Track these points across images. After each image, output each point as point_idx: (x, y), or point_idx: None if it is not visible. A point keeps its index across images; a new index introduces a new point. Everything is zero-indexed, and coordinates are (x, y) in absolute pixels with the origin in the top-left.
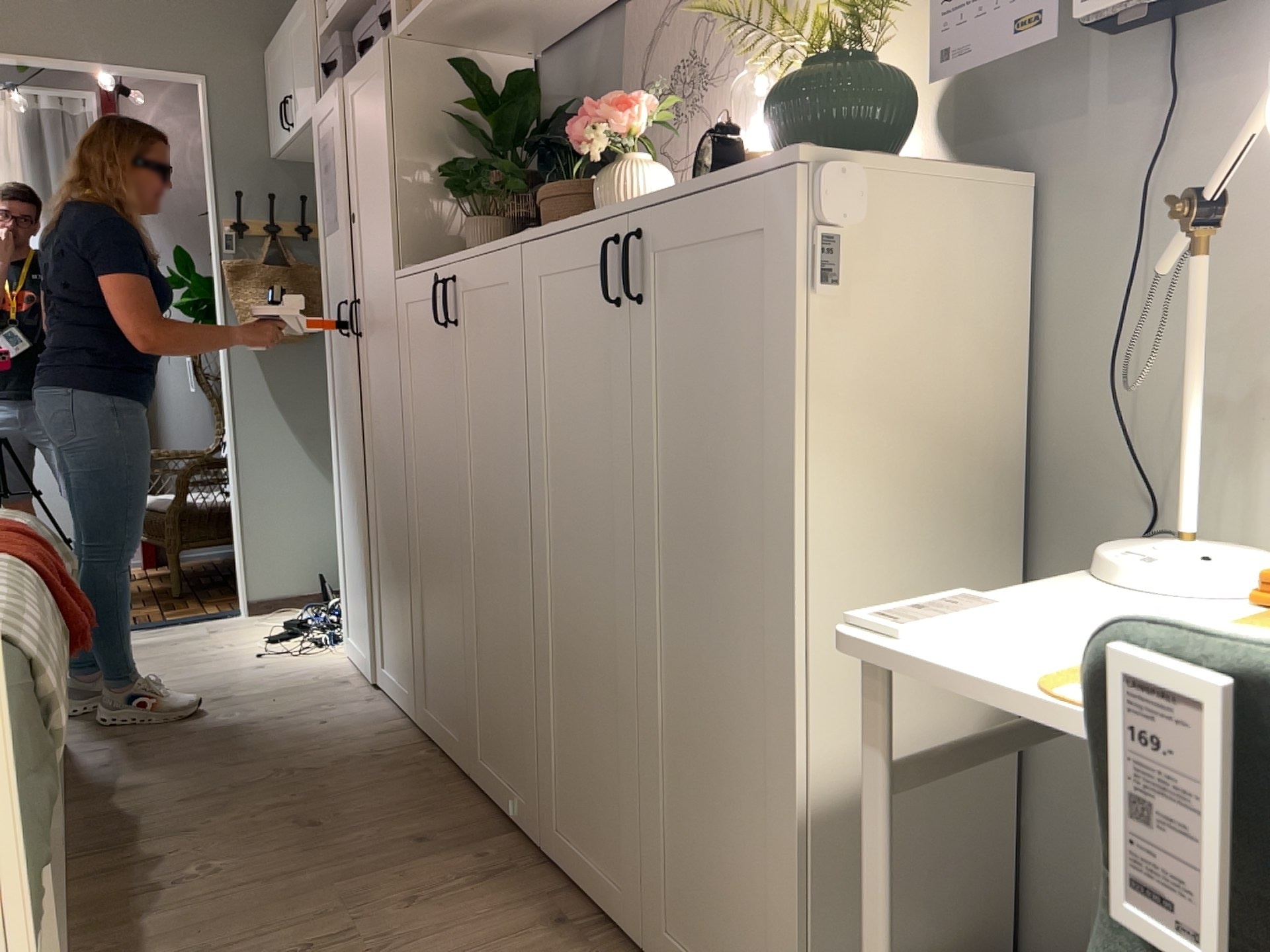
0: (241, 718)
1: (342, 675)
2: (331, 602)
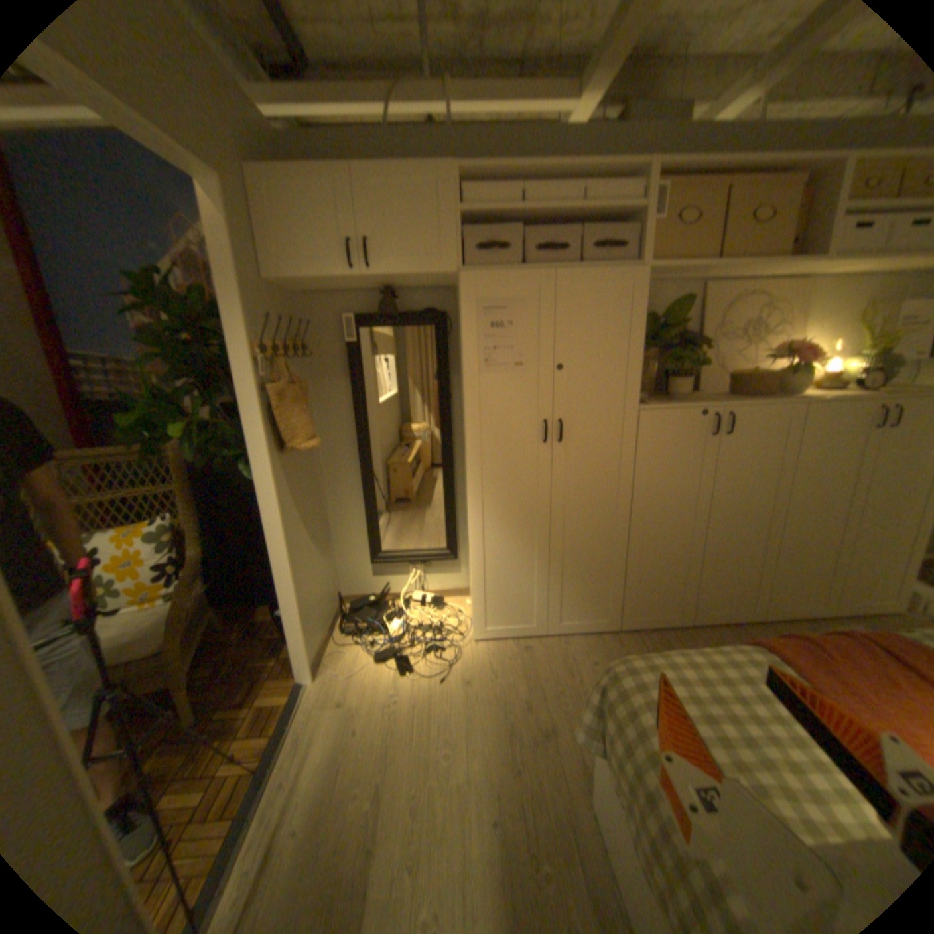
0: (570, 699)
1: (511, 648)
2: (376, 628)
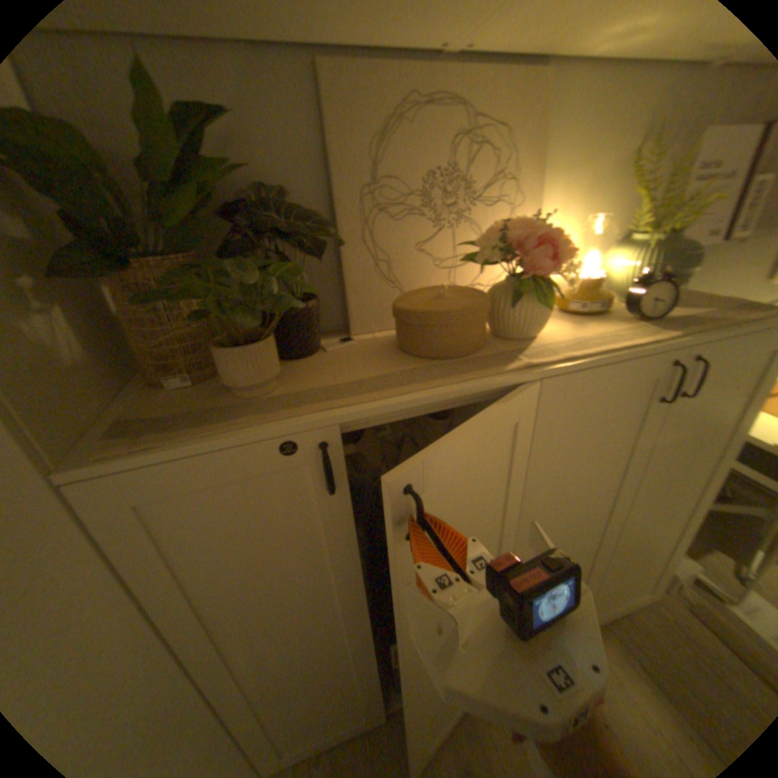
0: None
1: None
2: None
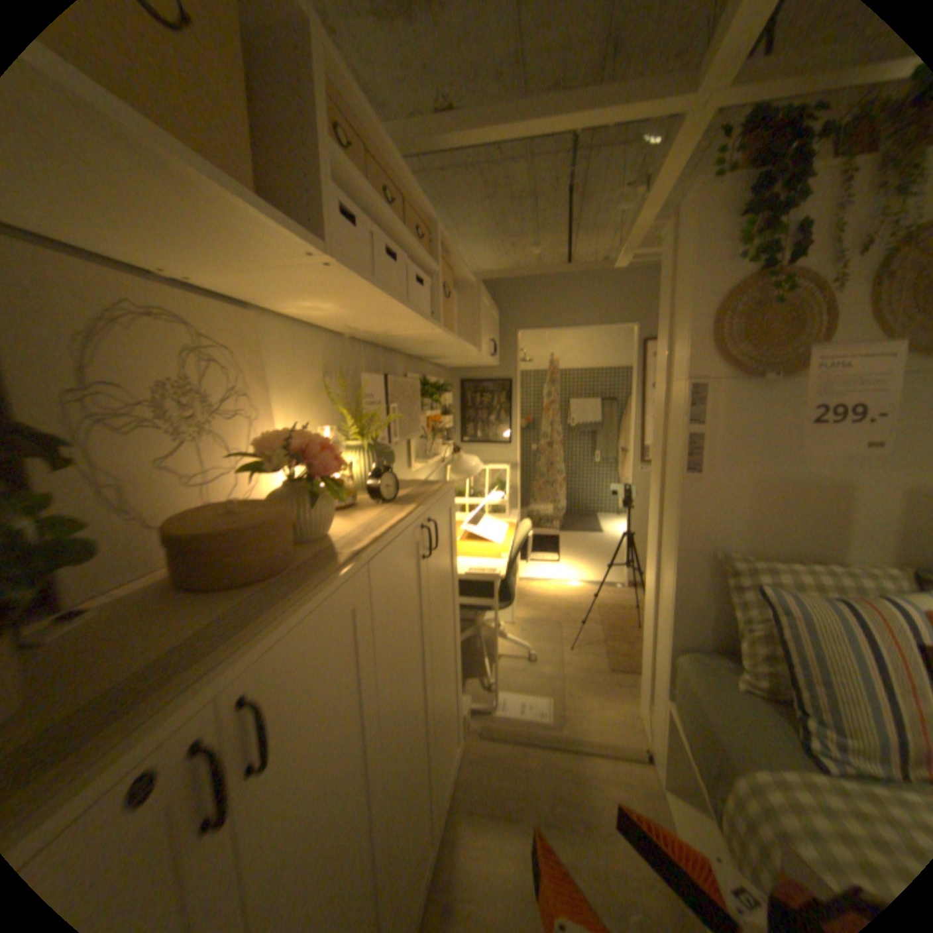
0: None
1: None
2: None
